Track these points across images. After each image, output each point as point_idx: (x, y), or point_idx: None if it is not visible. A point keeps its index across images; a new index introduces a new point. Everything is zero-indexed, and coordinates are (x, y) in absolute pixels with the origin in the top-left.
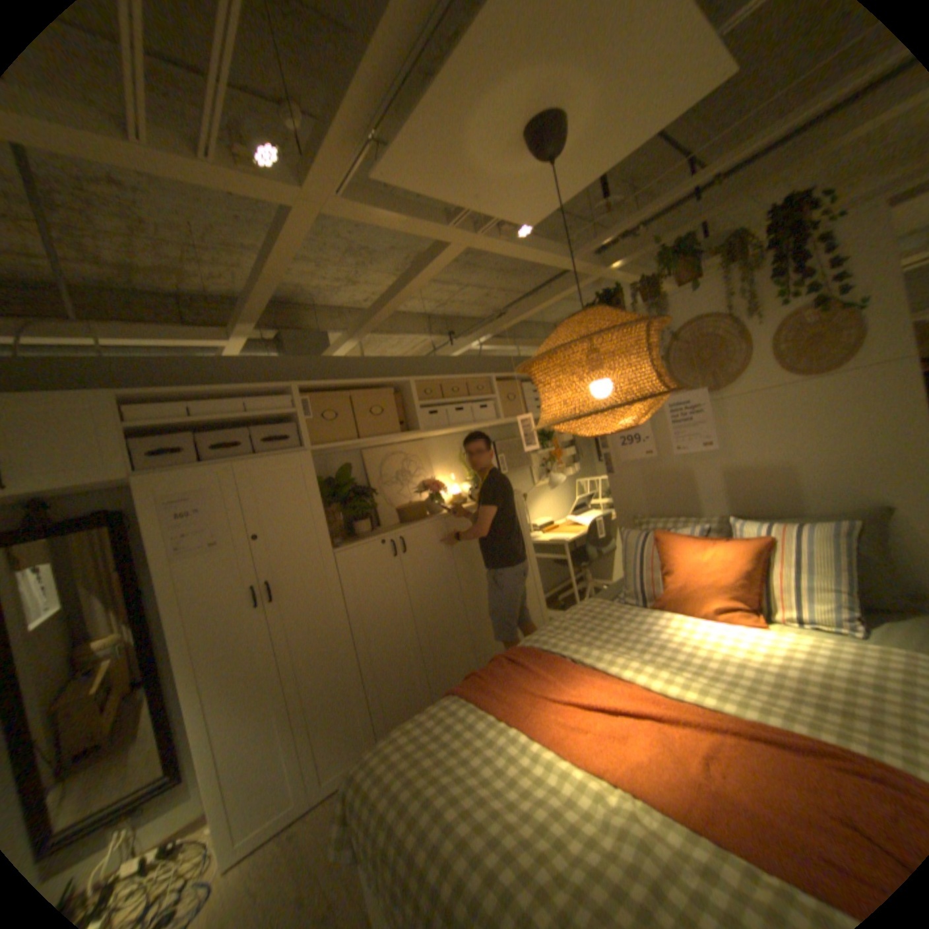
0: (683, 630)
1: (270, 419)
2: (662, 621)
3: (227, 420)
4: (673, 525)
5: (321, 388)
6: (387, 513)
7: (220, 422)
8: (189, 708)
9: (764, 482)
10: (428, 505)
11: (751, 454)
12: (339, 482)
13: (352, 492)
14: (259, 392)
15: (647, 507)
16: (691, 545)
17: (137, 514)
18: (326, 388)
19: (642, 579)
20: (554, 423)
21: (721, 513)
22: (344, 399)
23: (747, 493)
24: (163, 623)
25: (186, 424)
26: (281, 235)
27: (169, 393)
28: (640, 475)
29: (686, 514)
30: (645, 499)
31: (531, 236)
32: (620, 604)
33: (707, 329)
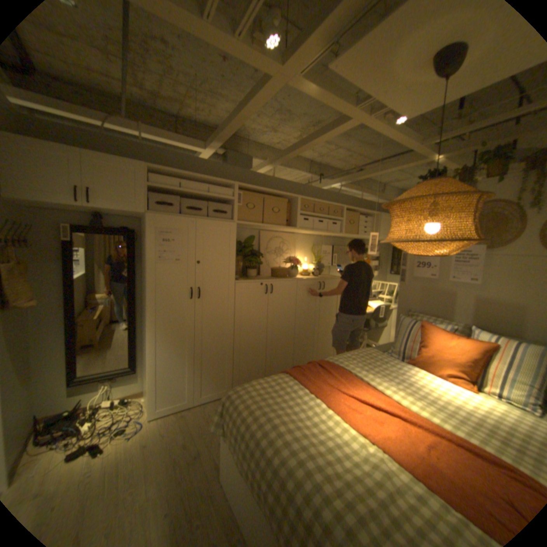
0: (426, 380)
1: (219, 200)
2: (413, 372)
3: (198, 195)
4: (433, 321)
5: (249, 190)
6: (265, 269)
7: (194, 195)
8: (150, 339)
9: (502, 312)
10: (289, 271)
11: (500, 293)
12: (246, 245)
13: (250, 252)
14: (217, 183)
15: (419, 307)
16: (445, 335)
17: (146, 233)
18: (252, 190)
19: (406, 346)
20: (399, 241)
21: (467, 322)
22: (260, 199)
23: (489, 315)
24: (147, 293)
25: (178, 191)
26: (259, 93)
27: (173, 172)
28: (422, 287)
29: (443, 317)
30: (420, 302)
31: (402, 124)
32: (388, 355)
33: (498, 209)
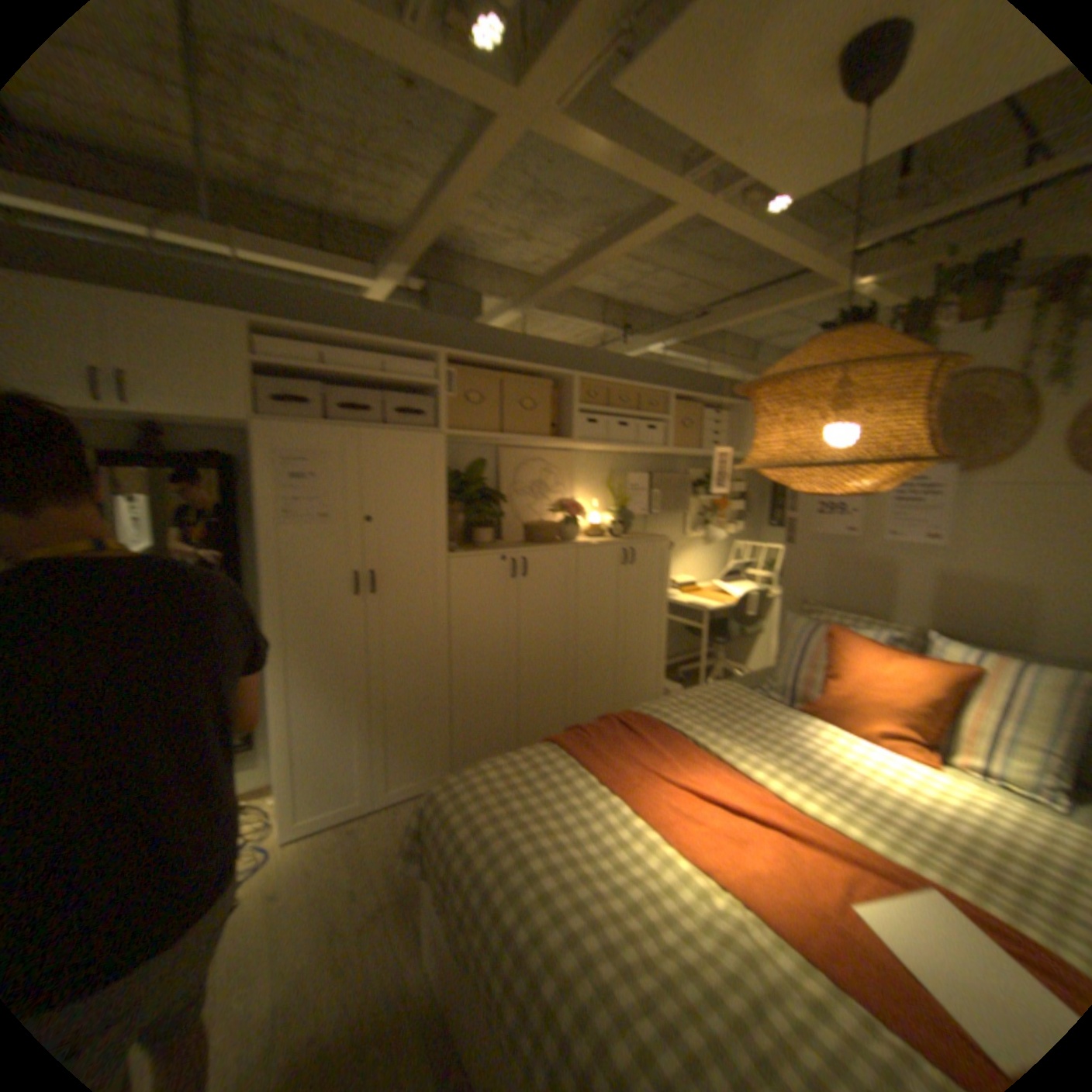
0: (836, 746)
1: (406, 386)
2: (811, 729)
3: (359, 376)
4: (852, 623)
5: (470, 362)
6: (511, 527)
7: (351, 377)
8: (272, 680)
9: (991, 600)
10: (559, 529)
11: (986, 562)
12: (467, 478)
13: (478, 493)
14: (399, 351)
15: (825, 594)
16: (874, 653)
17: (250, 462)
18: (475, 364)
19: (798, 675)
20: (769, 466)
21: (920, 623)
22: (492, 381)
23: (964, 608)
24: (260, 587)
25: (315, 371)
26: (472, 151)
27: (303, 330)
28: (828, 554)
29: (872, 614)
30: (826, 584)
31: (781, 213)
32: (762, 696)
33: (984, 388)
